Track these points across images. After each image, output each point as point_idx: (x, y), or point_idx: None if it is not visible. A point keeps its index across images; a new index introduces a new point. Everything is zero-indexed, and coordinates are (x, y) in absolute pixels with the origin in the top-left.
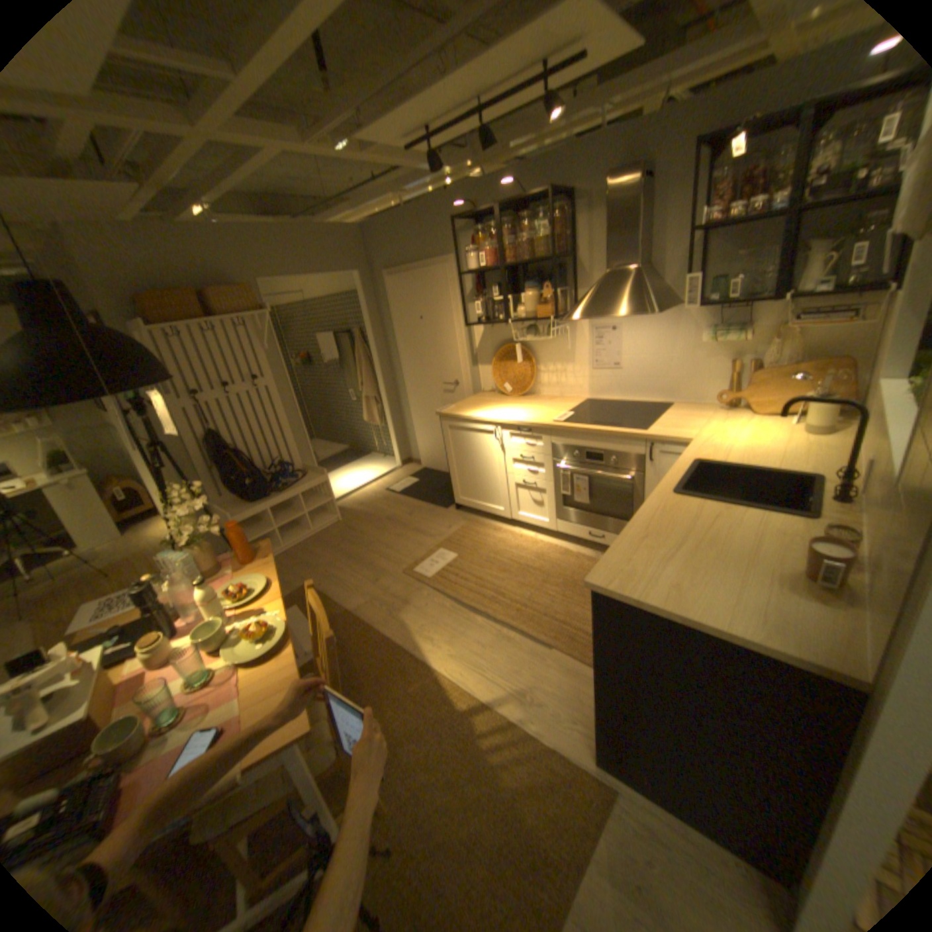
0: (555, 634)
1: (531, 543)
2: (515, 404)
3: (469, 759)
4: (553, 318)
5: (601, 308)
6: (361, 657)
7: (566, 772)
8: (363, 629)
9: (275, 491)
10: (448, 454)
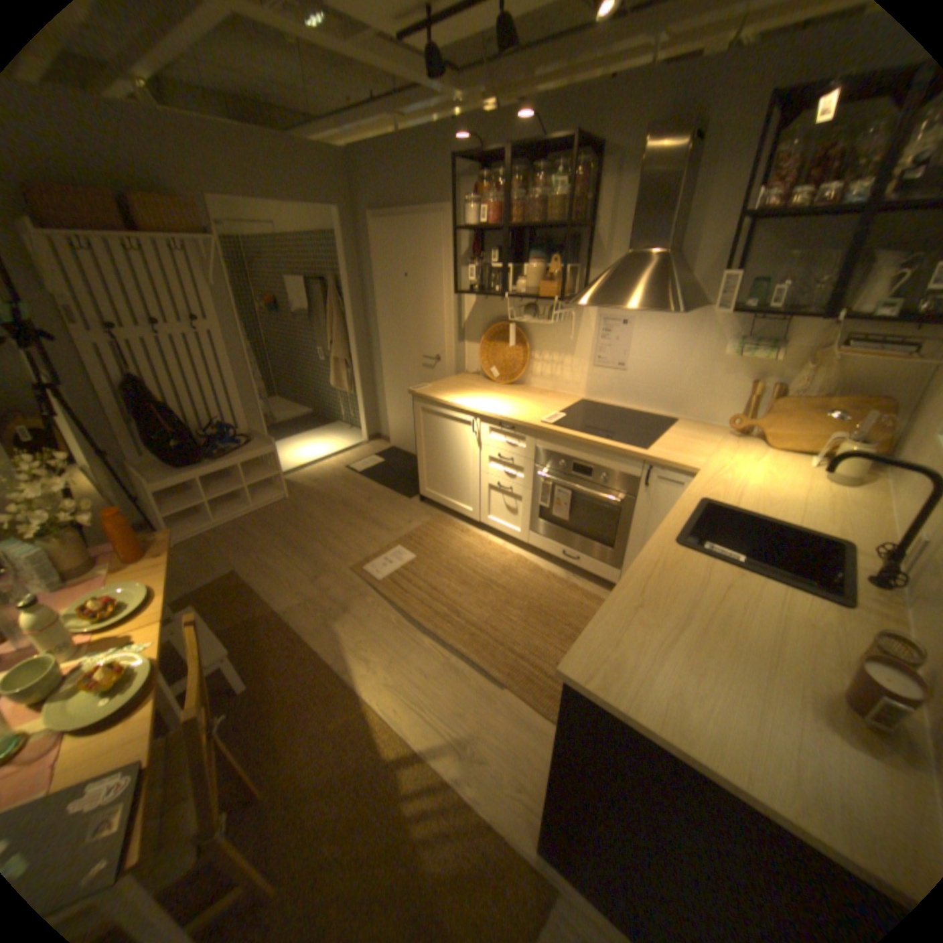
0: (510, 670)
1: (498, 553)
2: (500, 393)
3: (388, 827)
4: (557, 299)
5: (617, 296)
6: (281, 675)
7: (501, 856)
8: (289, 639)
9: (210, 457)
10: (418, 439)
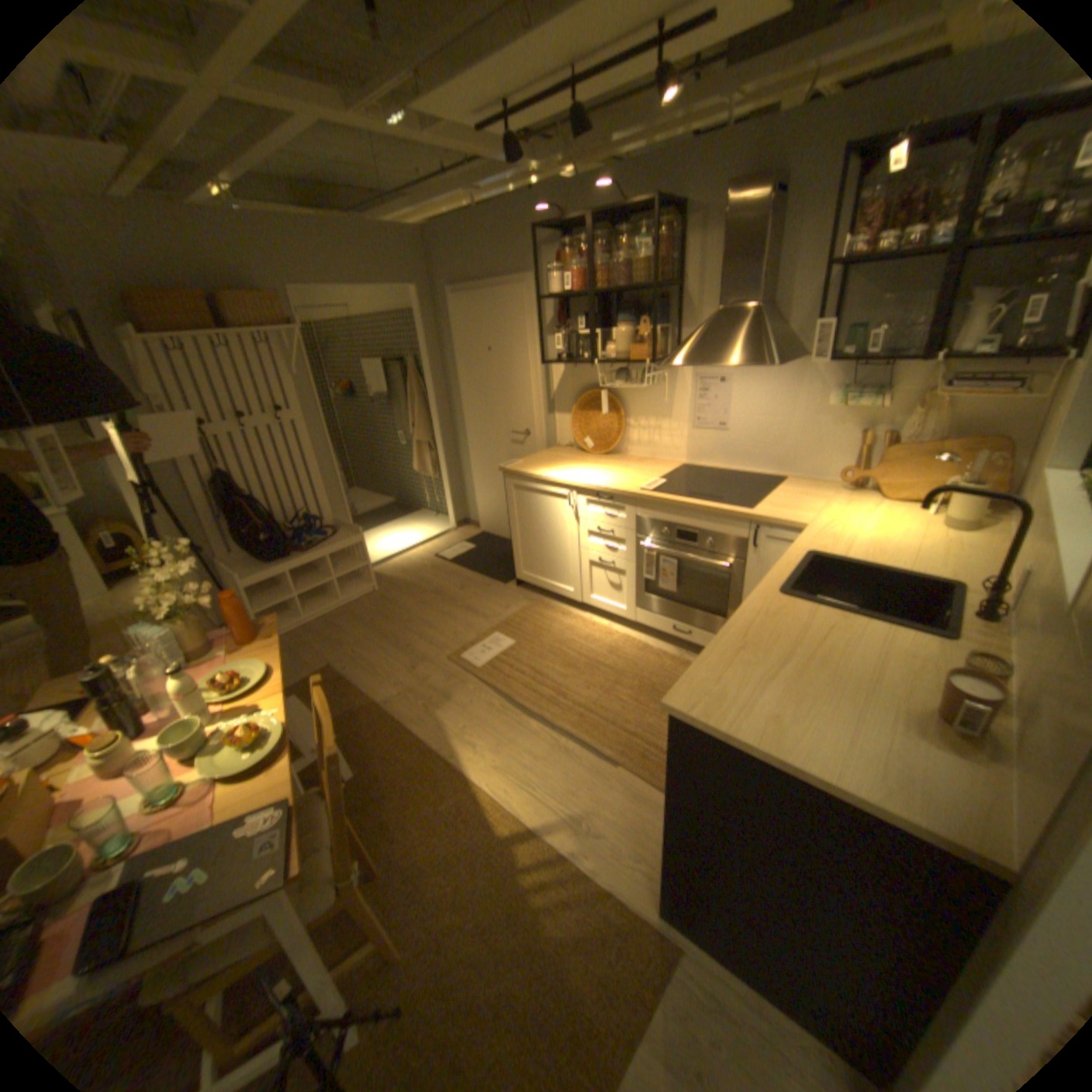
0: (623, 747)
1: (604, 634)
2: (596, 464)
3: (507, 897)
4: (650, 361)
5: (709, 354)
6: (387, 761)
7: (622, 921)
8: (392, 727)
9: (298, 550)
10: (511, 519)
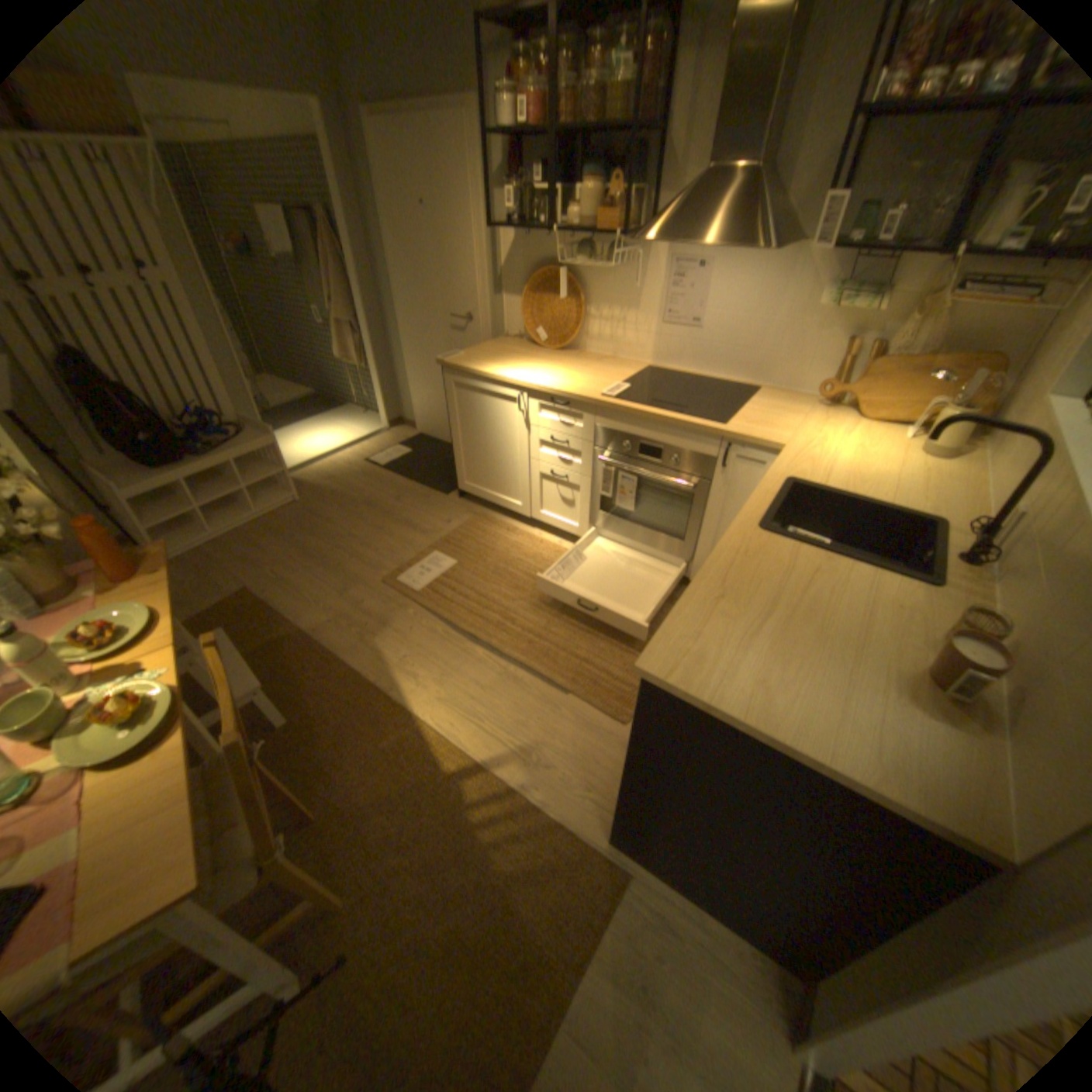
0: (573, 675)
1: (554, 553)
2: (550, 361)
3: (455, 835)
4: (618, 233)
5: (695, 227)
6: (318, 696)
7: (573, 851)
8: (322, 658)
9: (192, 452)
10: (452, 422)
